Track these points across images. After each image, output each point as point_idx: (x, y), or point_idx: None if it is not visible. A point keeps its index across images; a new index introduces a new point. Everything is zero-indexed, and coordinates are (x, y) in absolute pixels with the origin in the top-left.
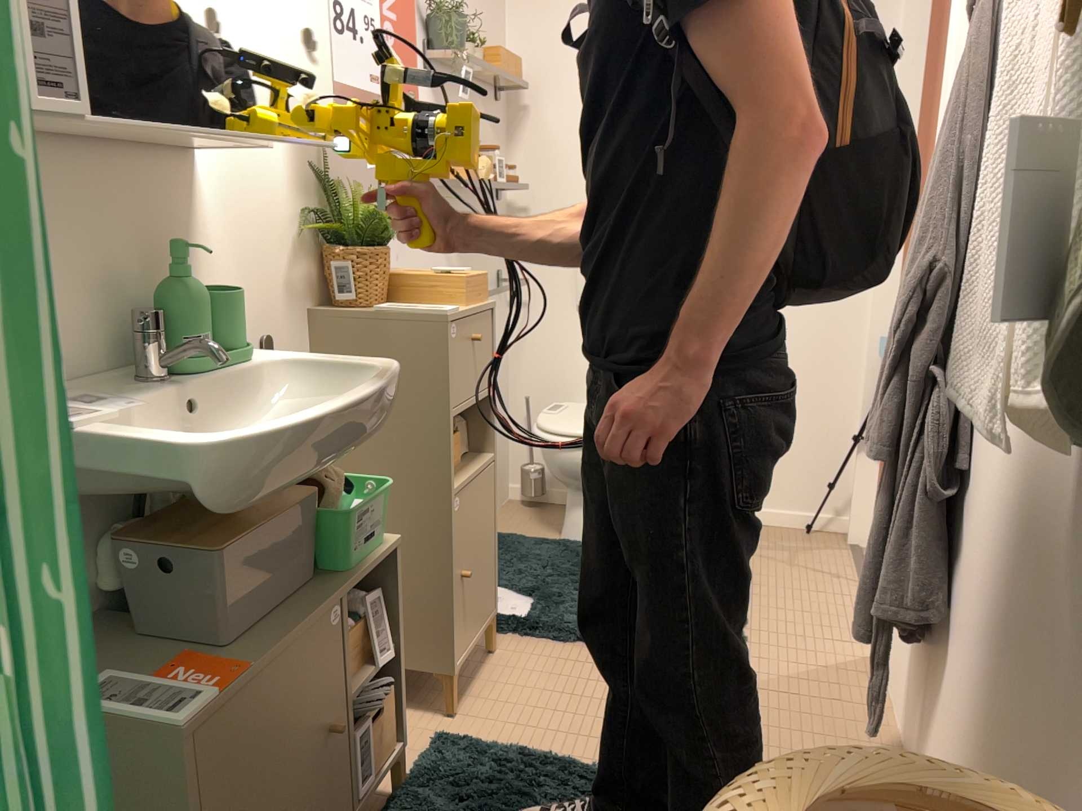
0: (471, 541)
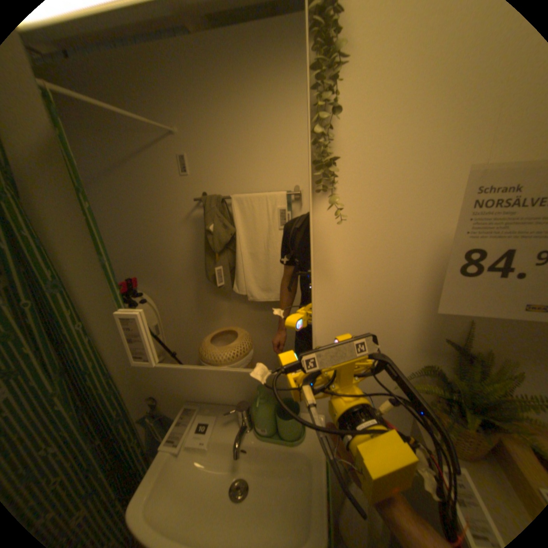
0: None
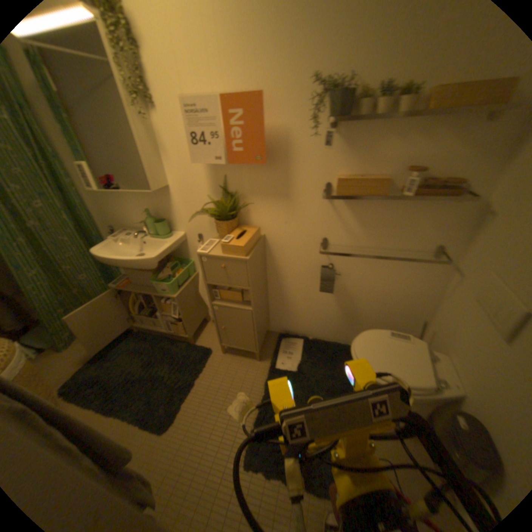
0: (228, 322)
